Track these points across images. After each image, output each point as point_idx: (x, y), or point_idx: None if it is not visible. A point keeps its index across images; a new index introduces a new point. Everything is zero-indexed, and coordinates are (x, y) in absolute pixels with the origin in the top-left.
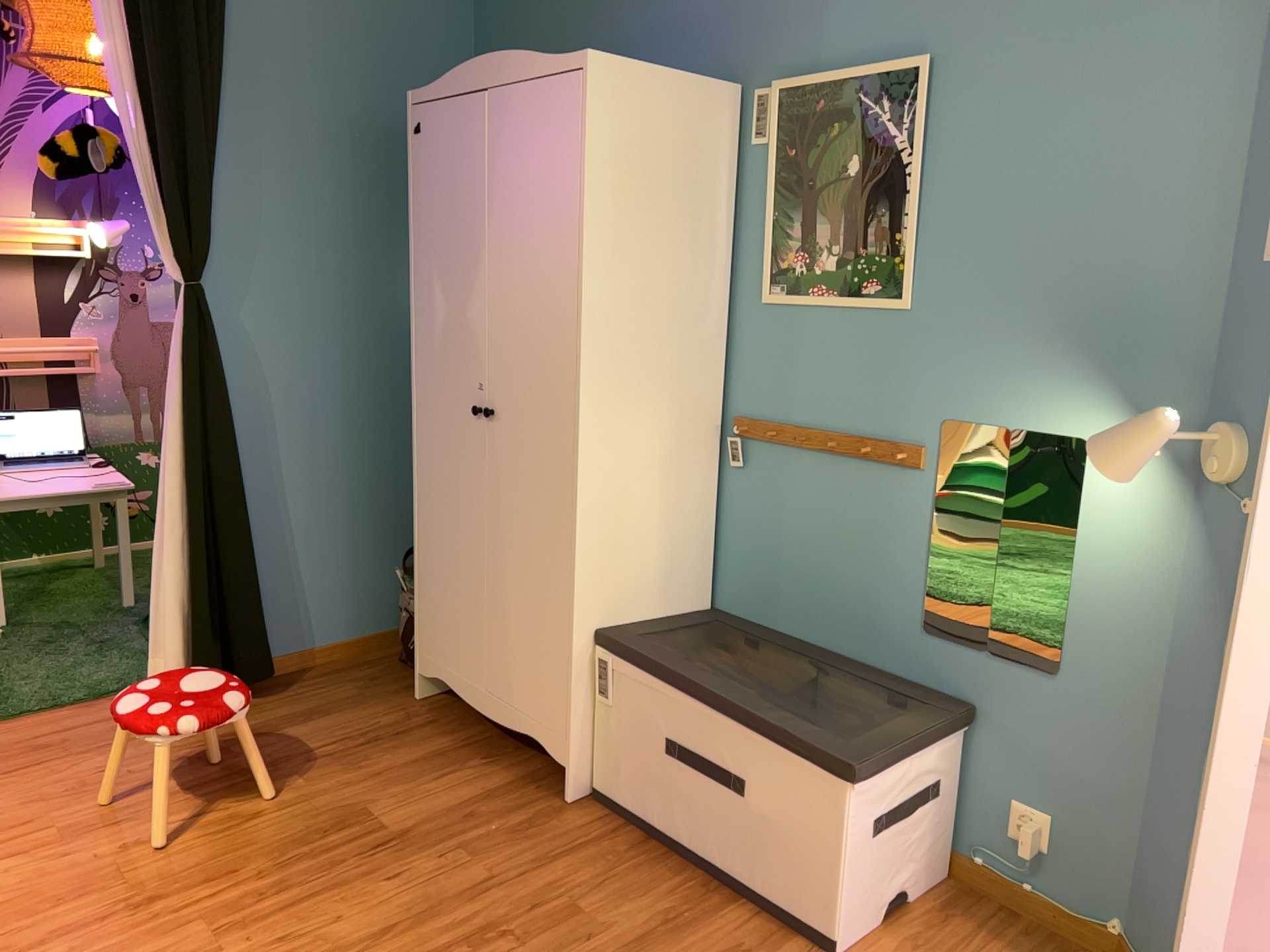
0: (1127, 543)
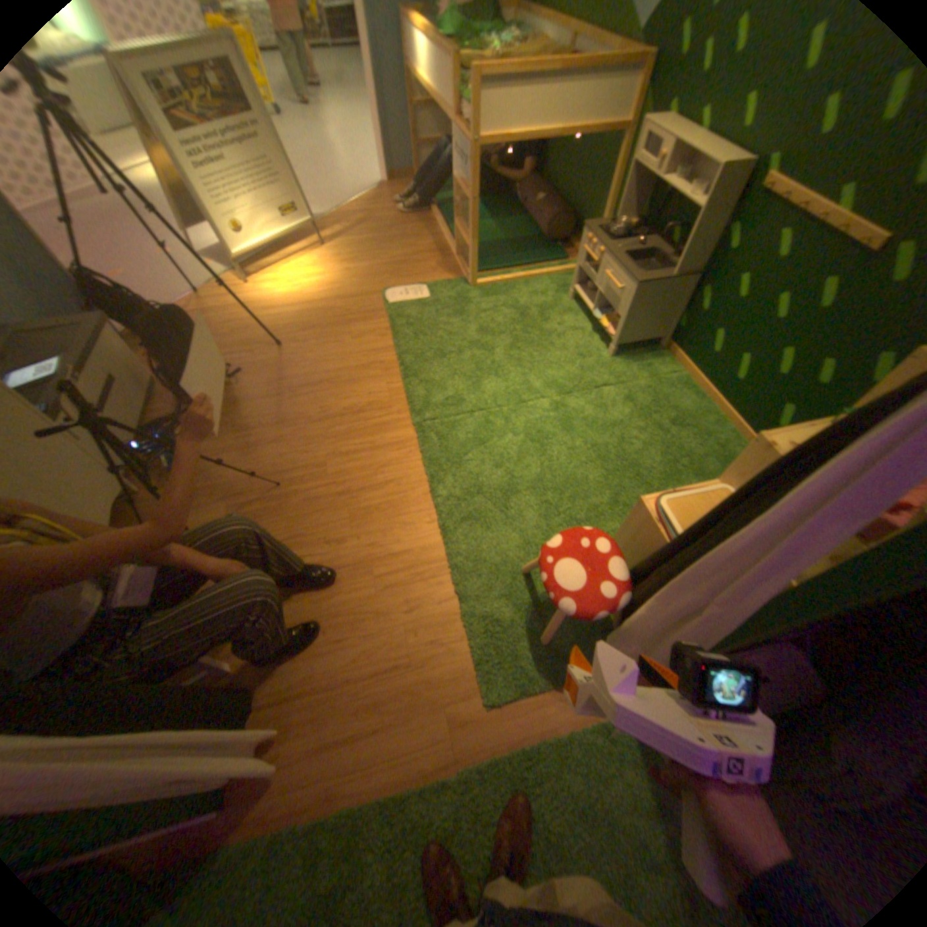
0: None
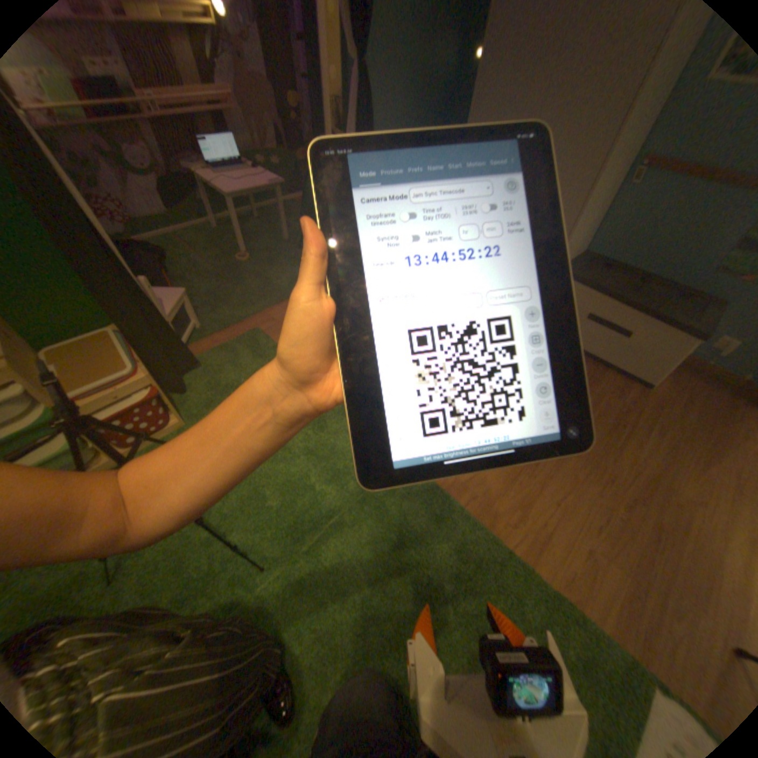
0: None
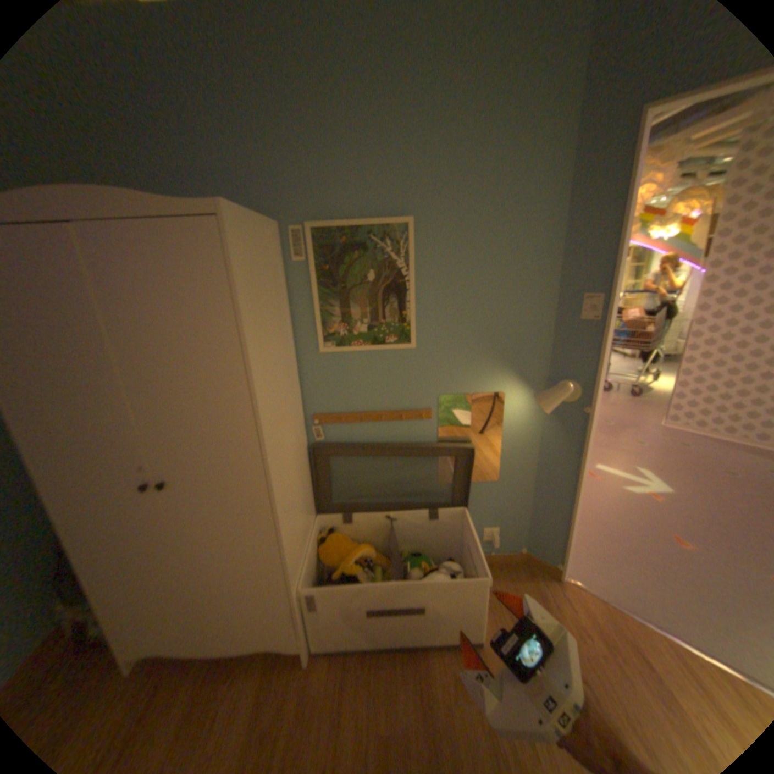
0: (522, 427)
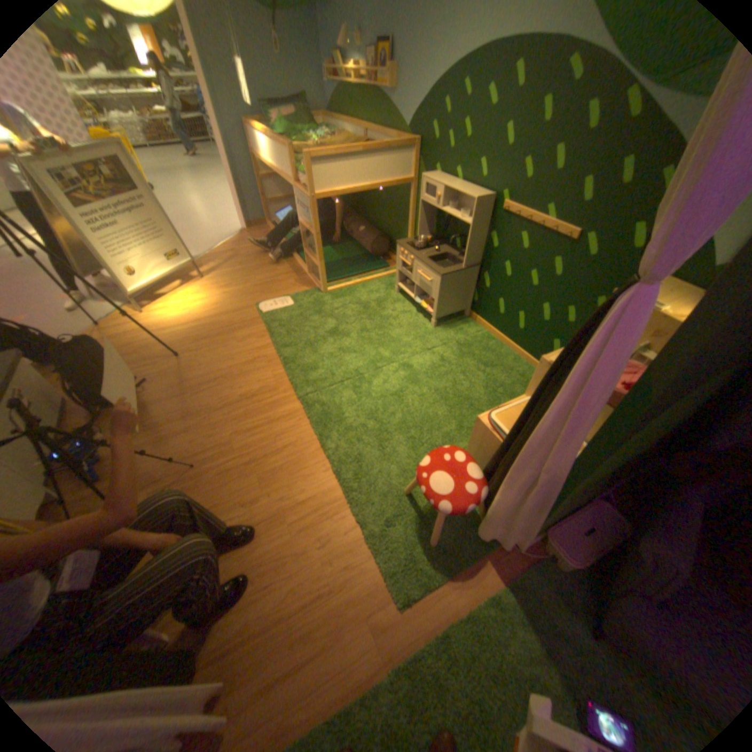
0: None
